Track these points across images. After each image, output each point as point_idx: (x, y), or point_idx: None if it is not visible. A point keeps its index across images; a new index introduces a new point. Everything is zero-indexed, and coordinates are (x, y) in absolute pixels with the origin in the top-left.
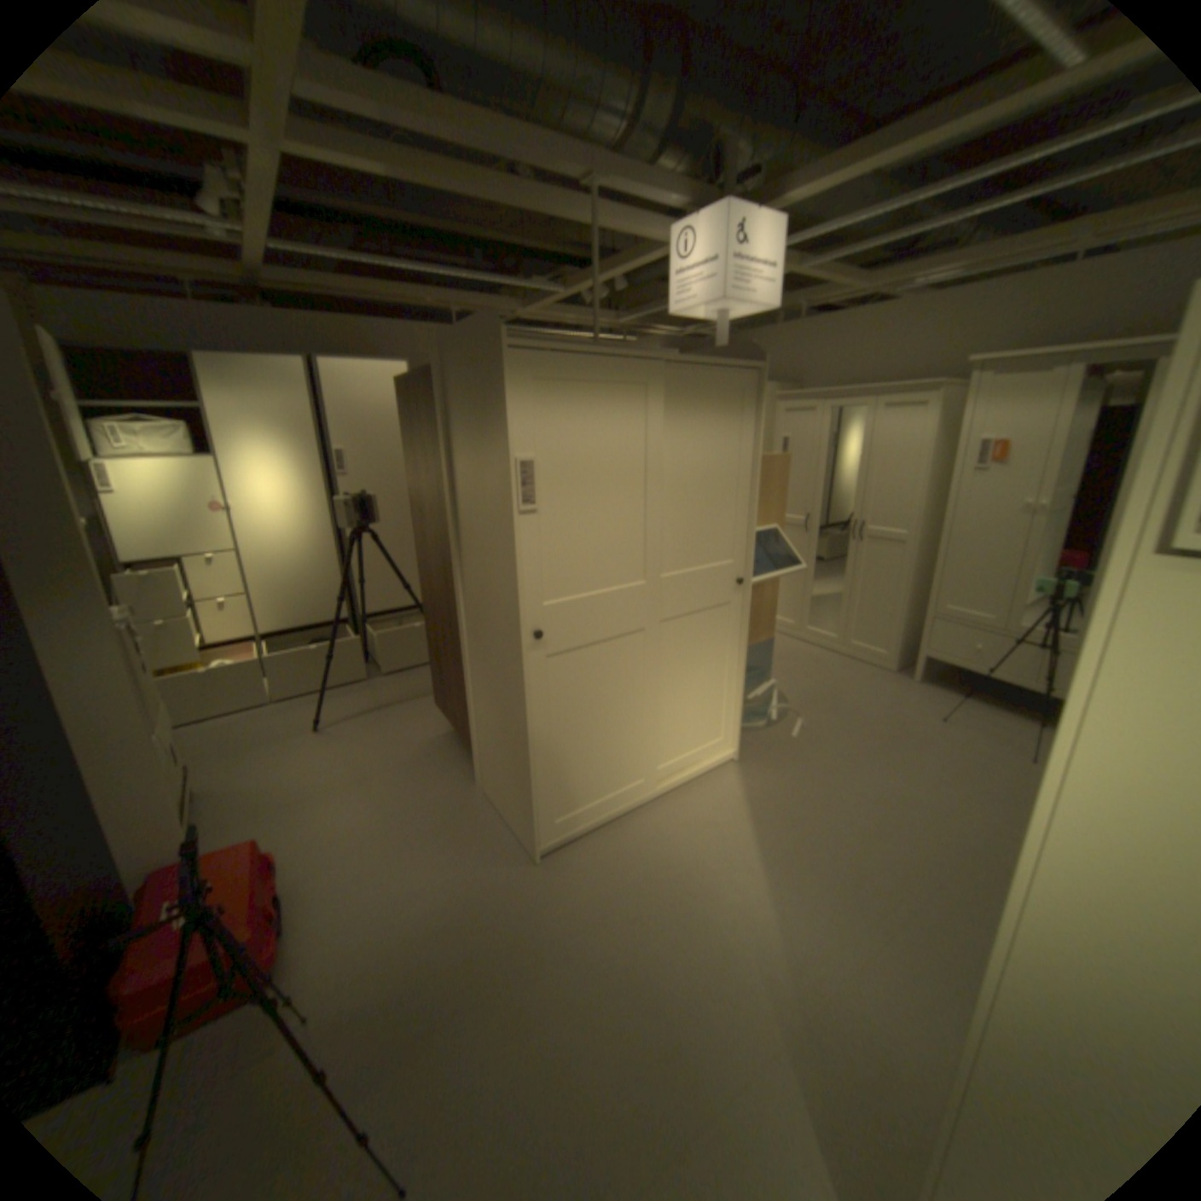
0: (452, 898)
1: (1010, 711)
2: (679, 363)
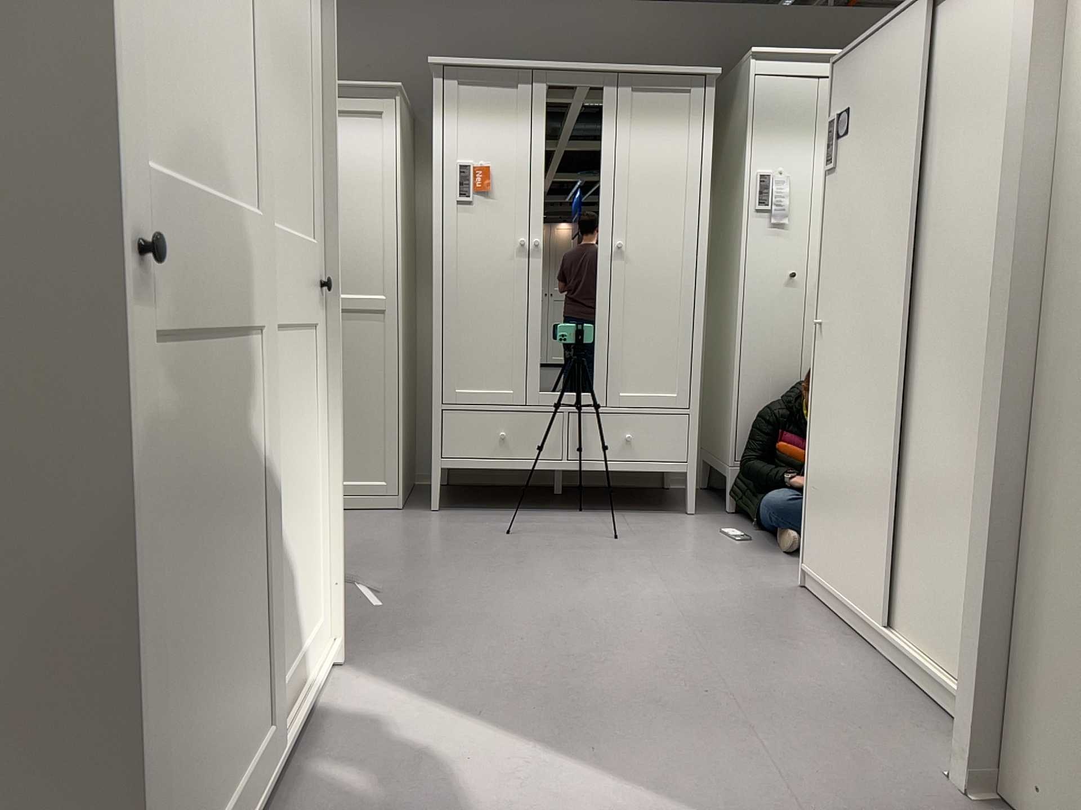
0: None
1: (543, 510)
2: None
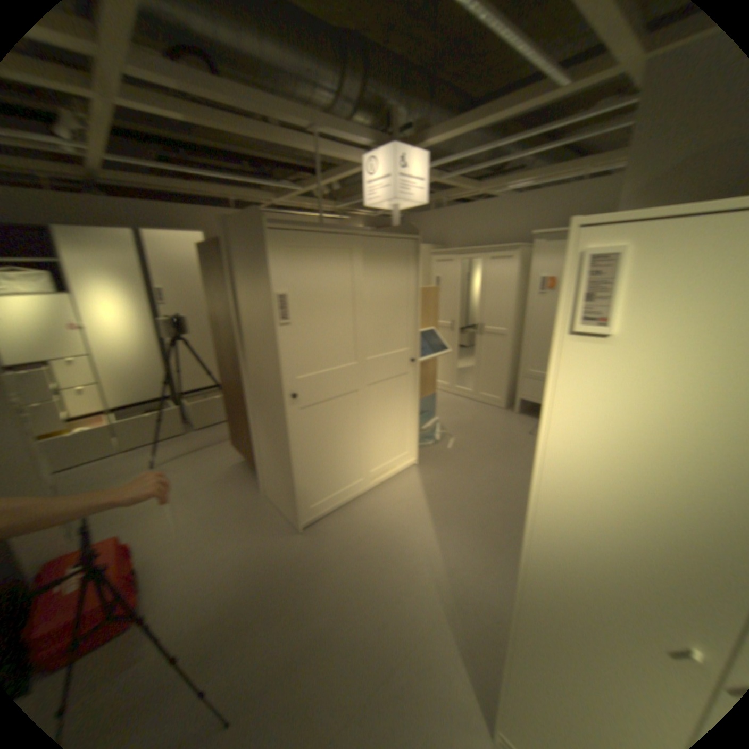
0: (251, 557)
1: None
2: (372, 237)
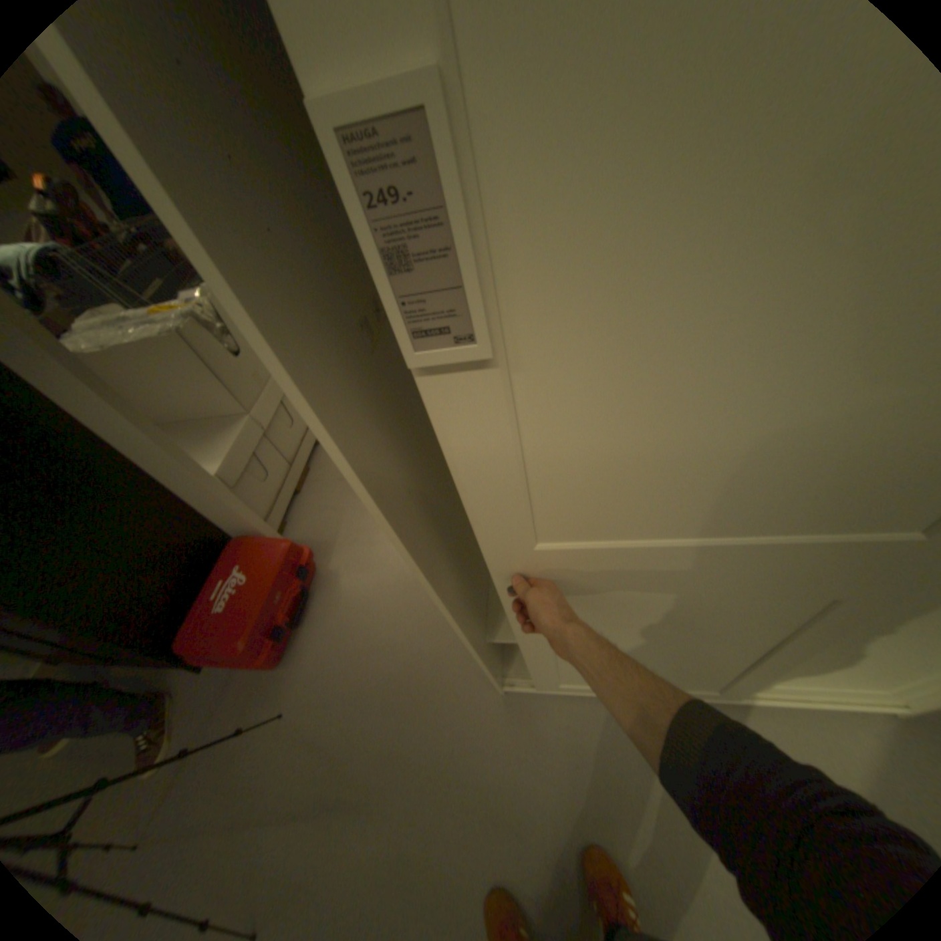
0: (417, 674)
1: None
2: None
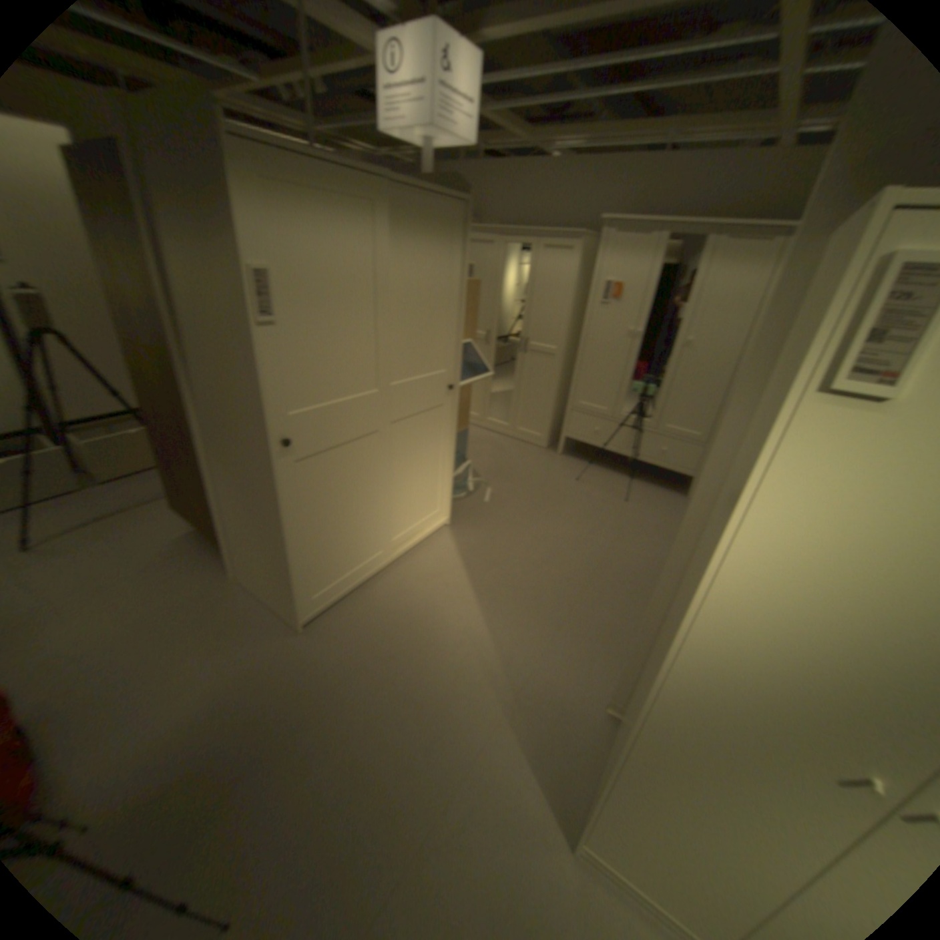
0: (219, 680)
1: (609, 469)
2: (398, 184)
